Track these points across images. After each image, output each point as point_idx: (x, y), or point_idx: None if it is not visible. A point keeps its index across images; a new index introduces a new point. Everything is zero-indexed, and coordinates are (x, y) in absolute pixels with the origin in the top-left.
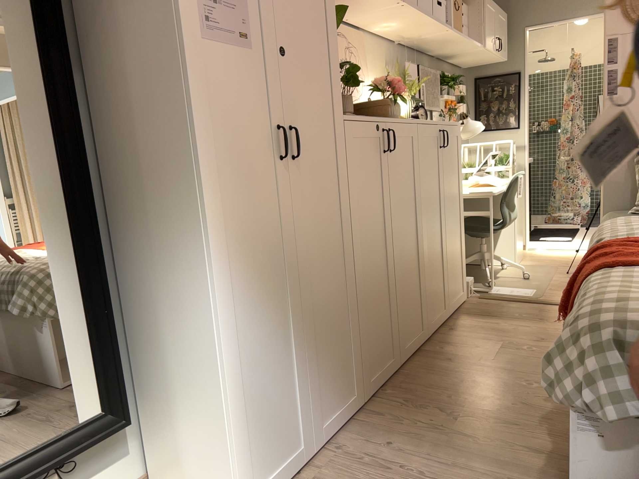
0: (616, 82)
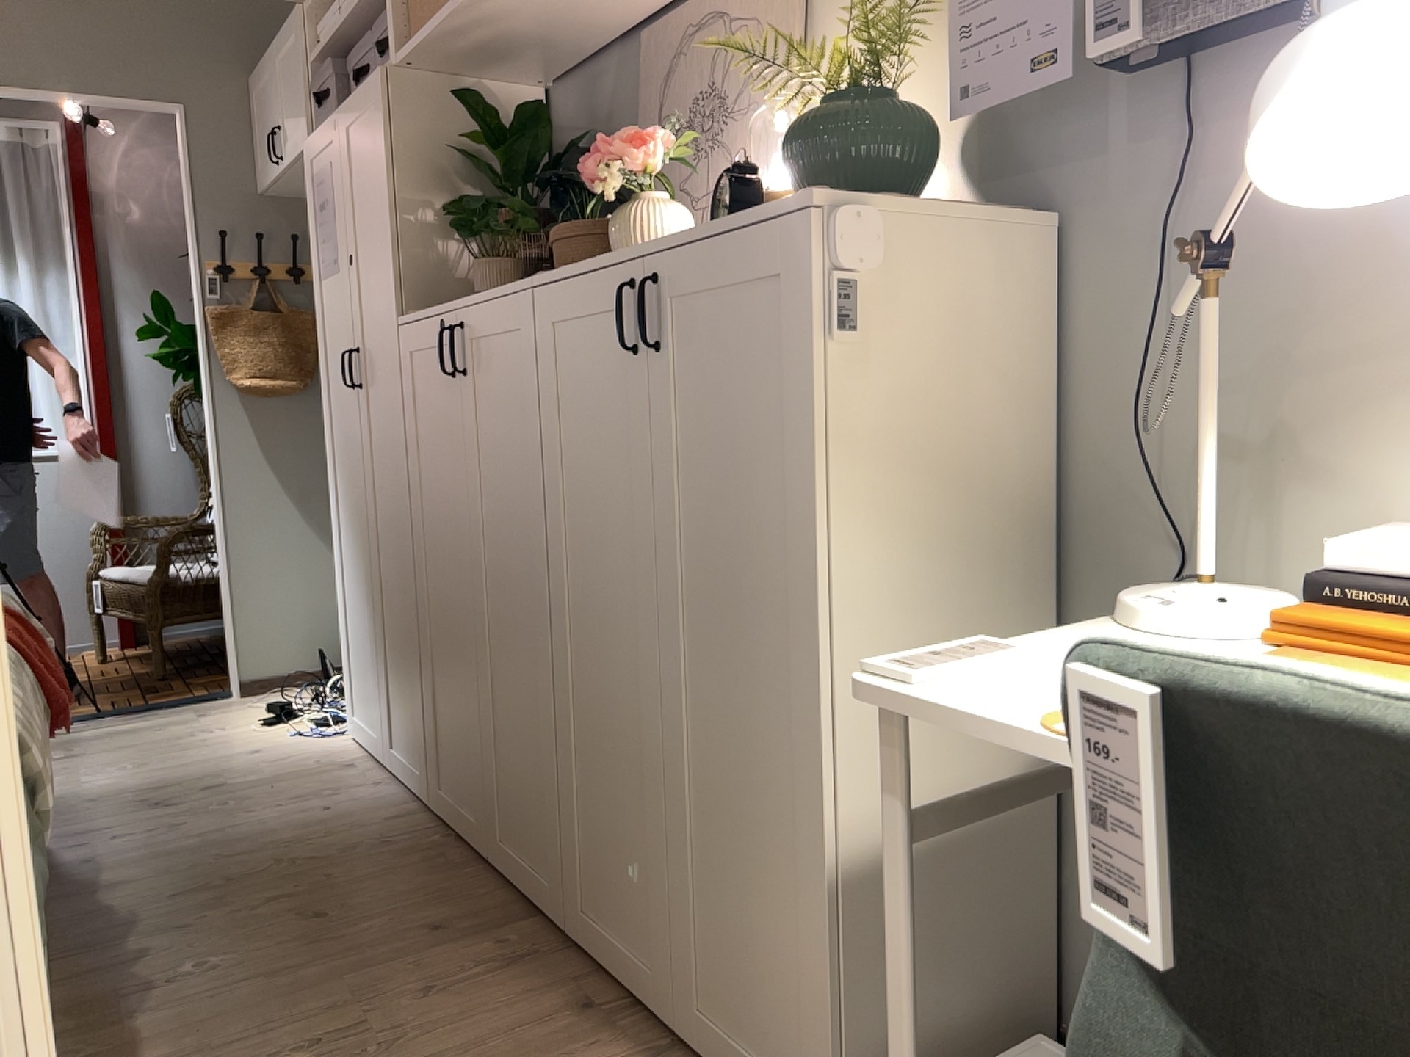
0: None
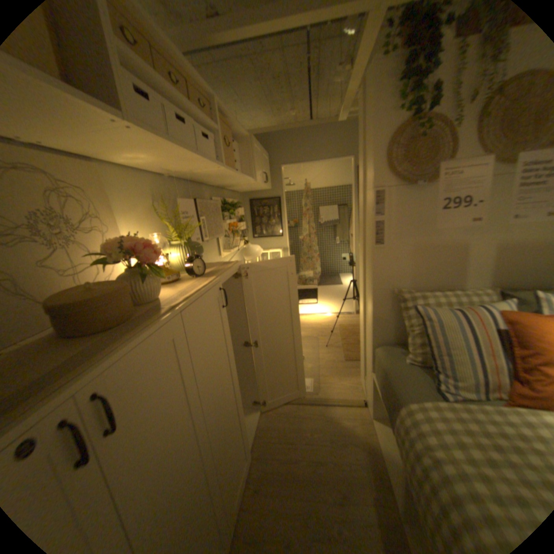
0: (382, 231)
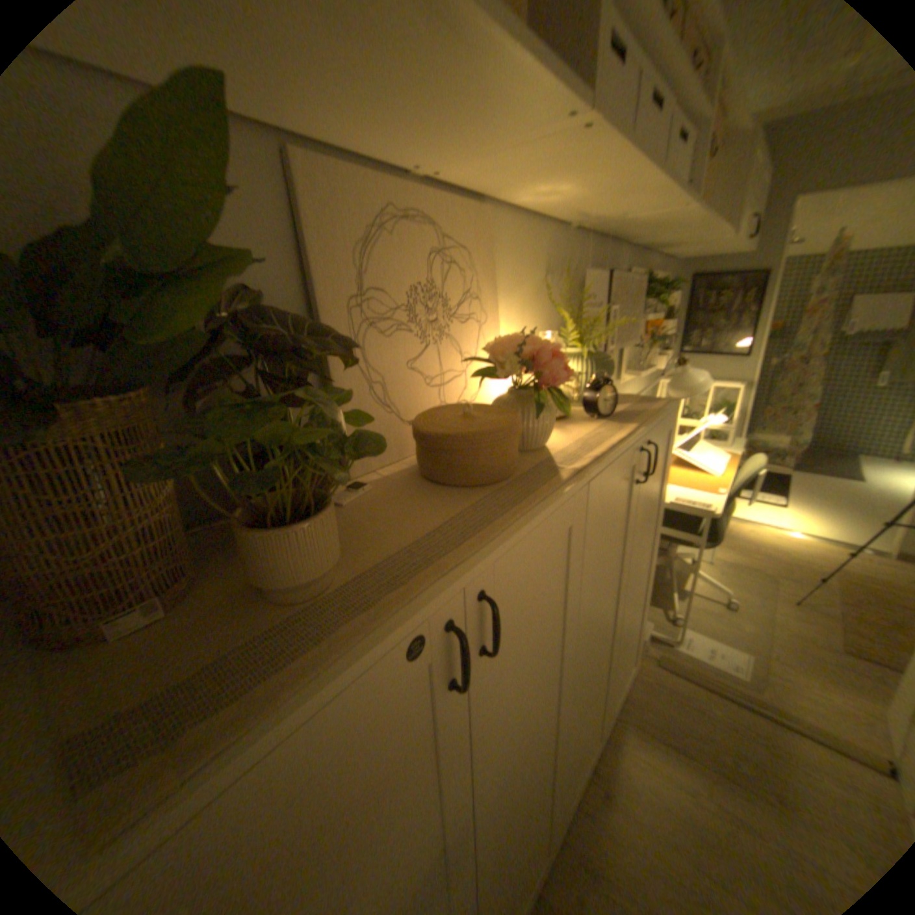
0: None
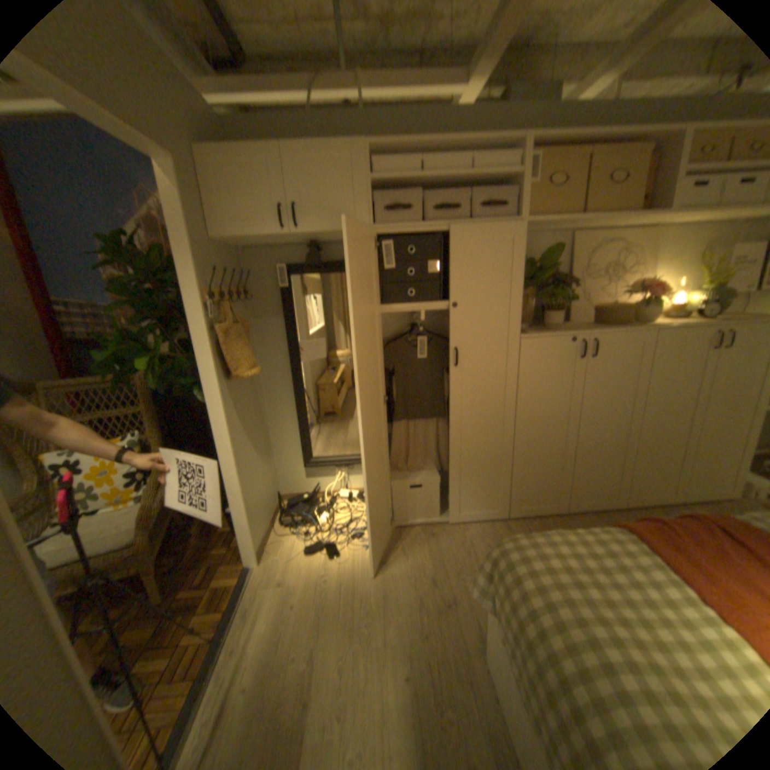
0: None
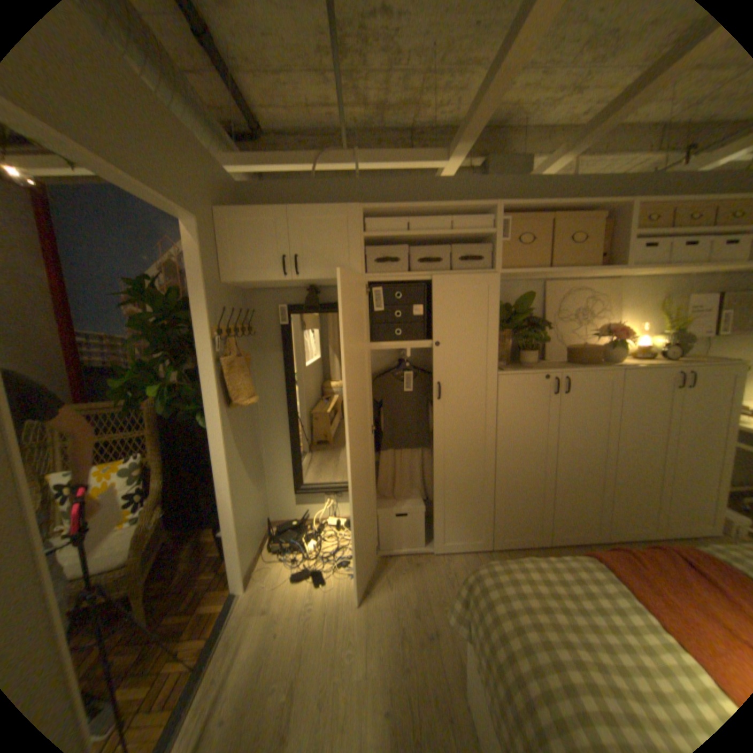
0: None
